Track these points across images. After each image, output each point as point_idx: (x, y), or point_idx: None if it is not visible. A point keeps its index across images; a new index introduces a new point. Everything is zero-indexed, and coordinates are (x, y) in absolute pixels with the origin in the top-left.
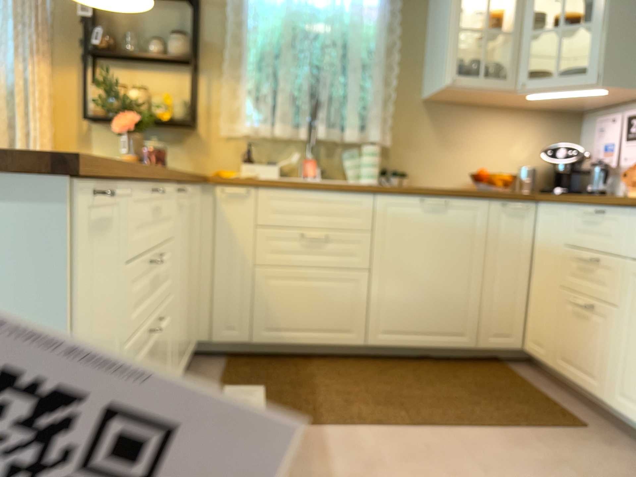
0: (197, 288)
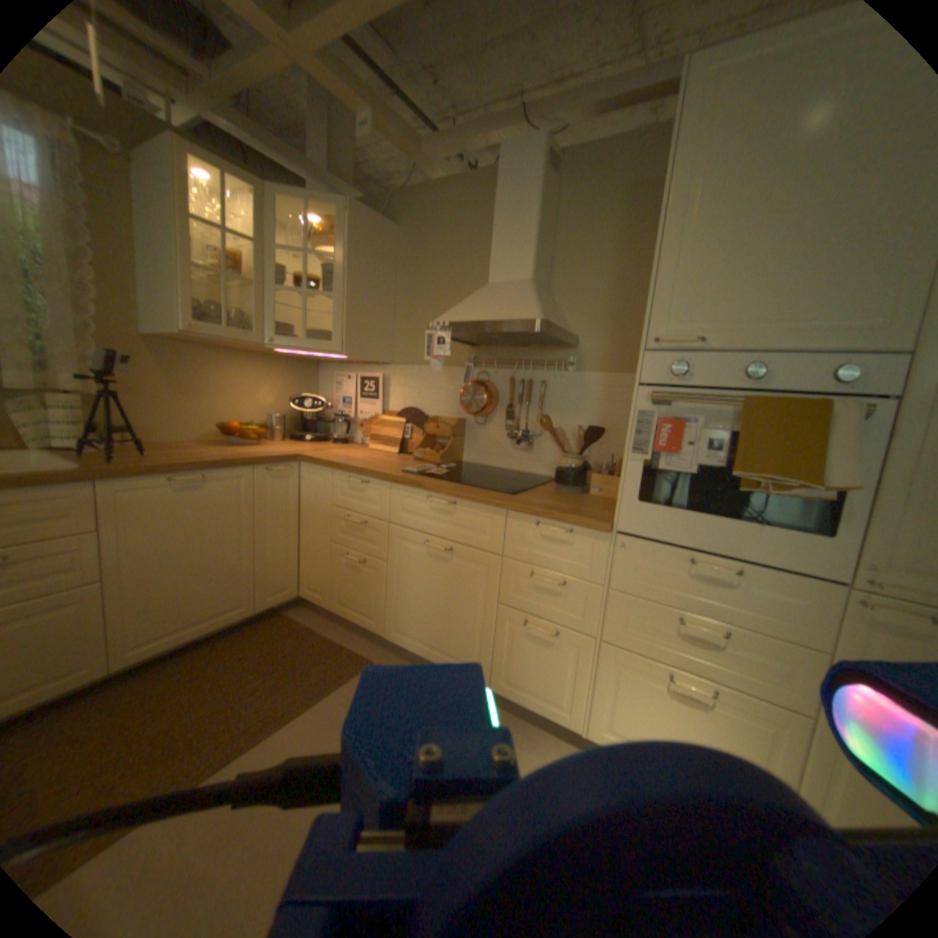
0: None
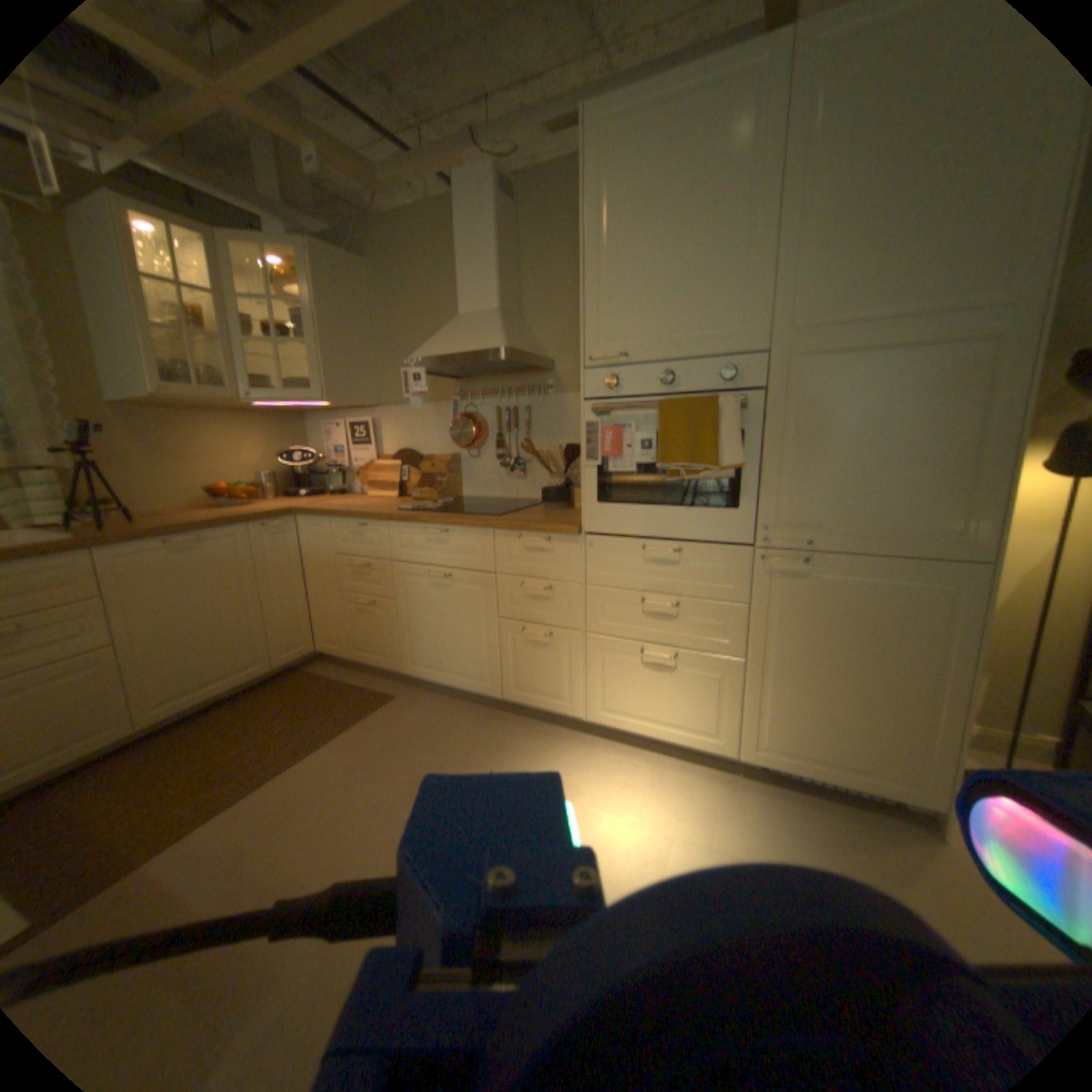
0: None
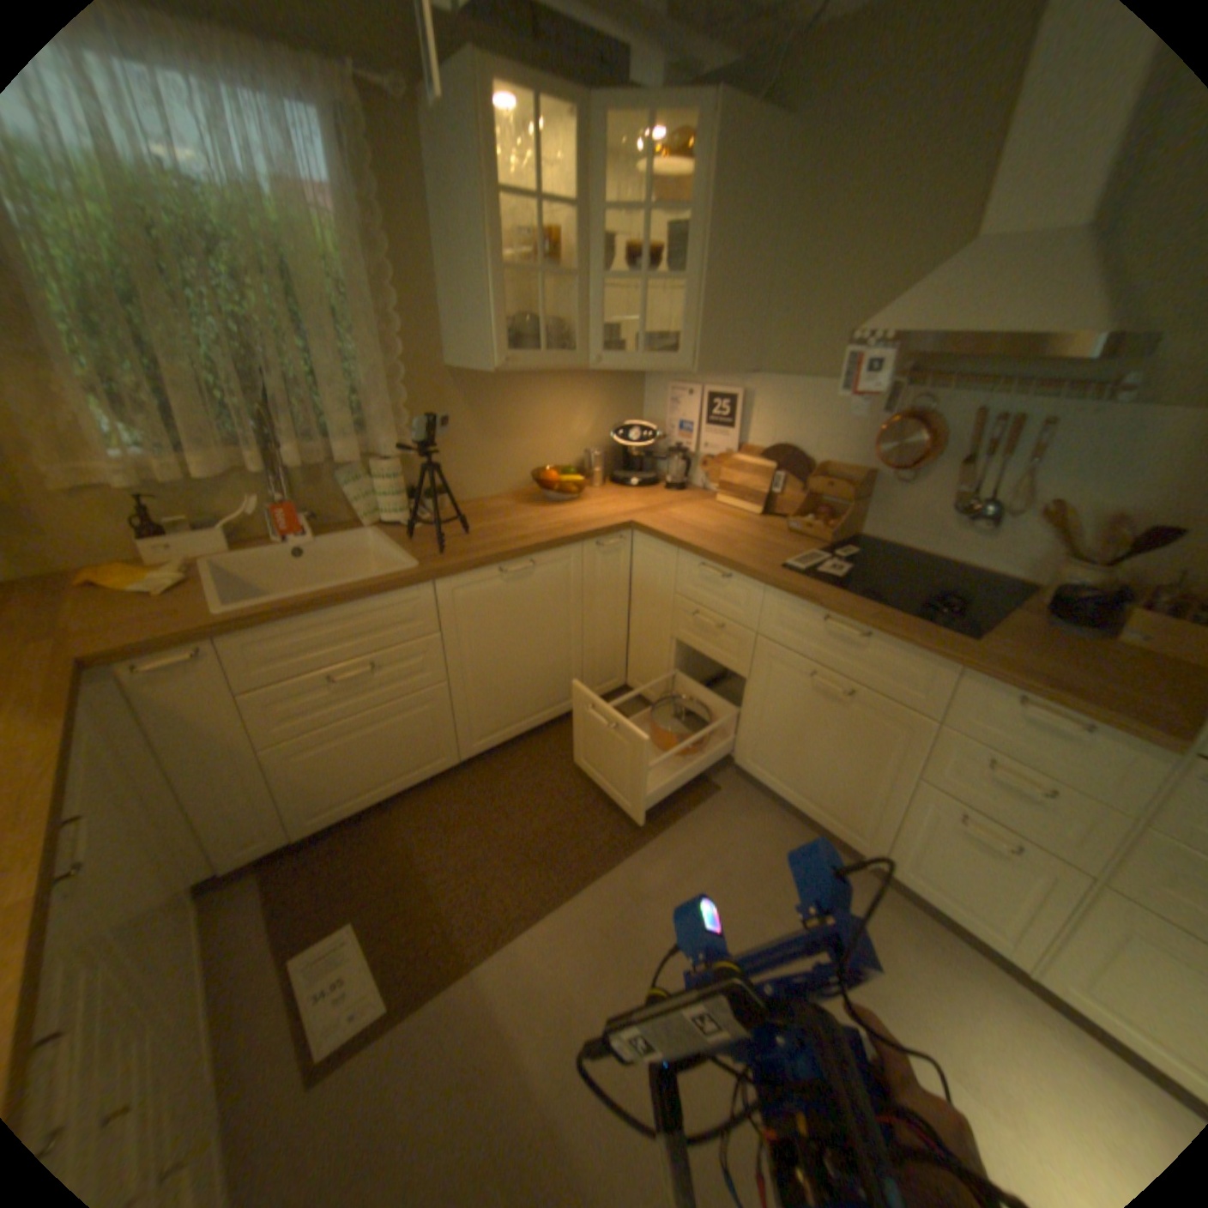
0: (157, 833)
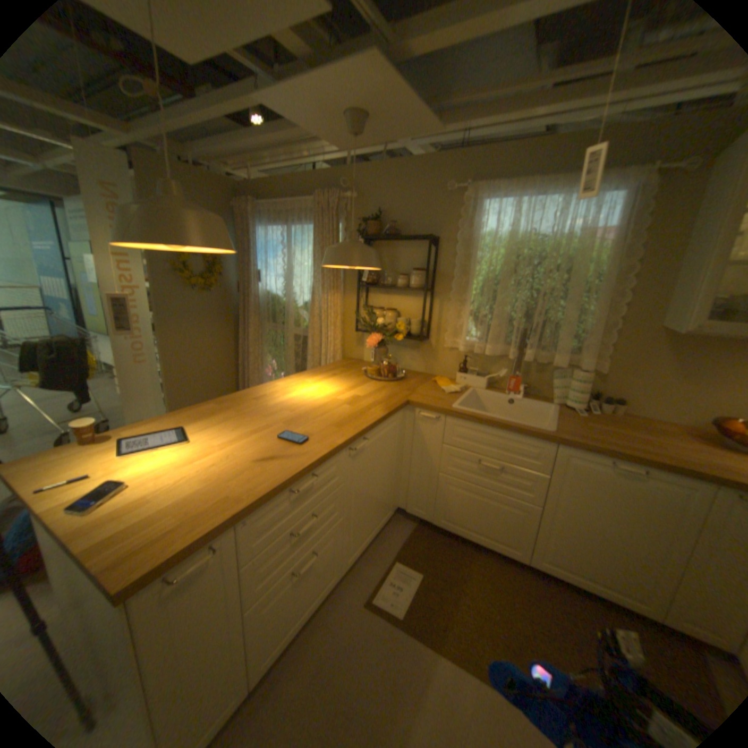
0: (399, 476)
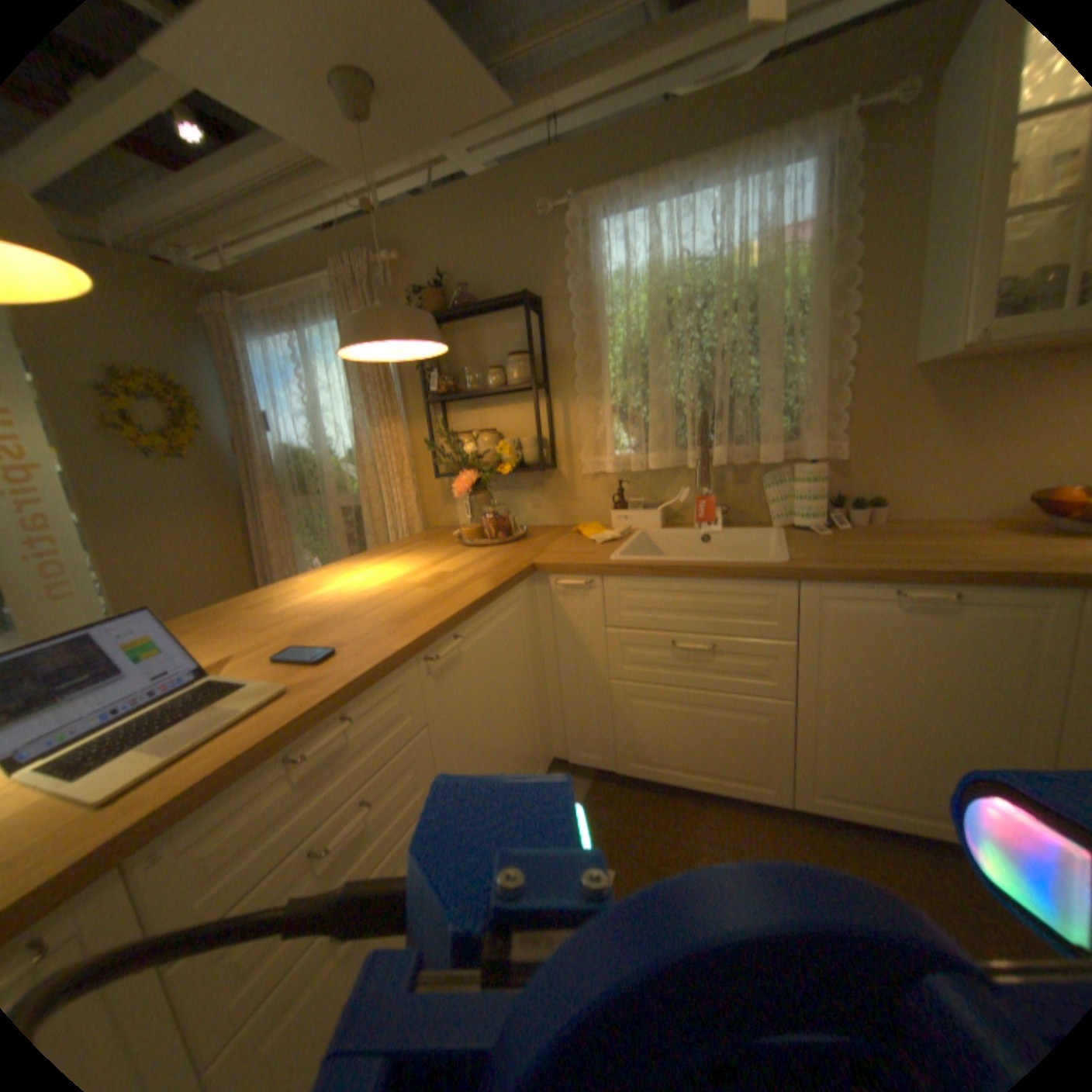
0: (545, 700)
